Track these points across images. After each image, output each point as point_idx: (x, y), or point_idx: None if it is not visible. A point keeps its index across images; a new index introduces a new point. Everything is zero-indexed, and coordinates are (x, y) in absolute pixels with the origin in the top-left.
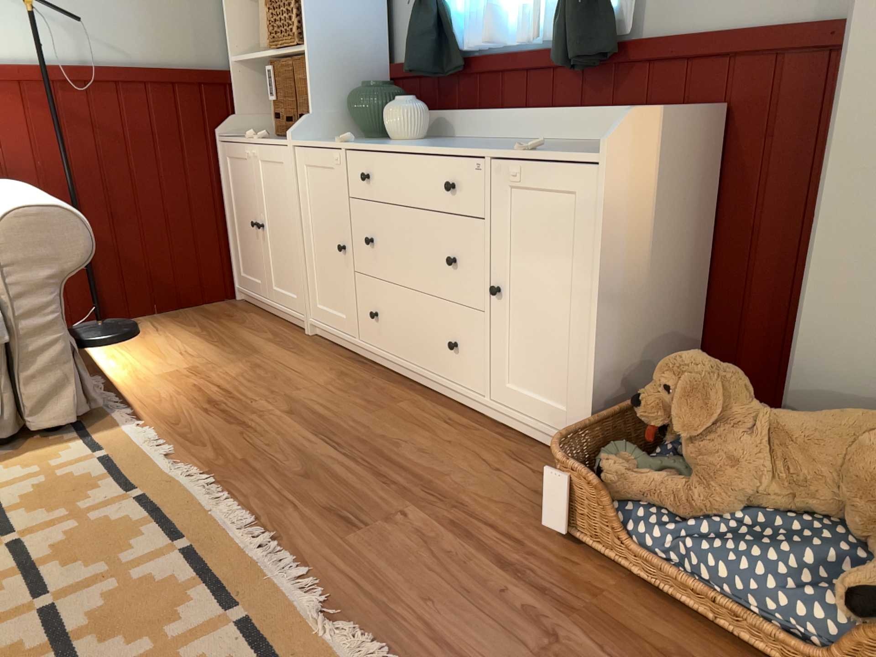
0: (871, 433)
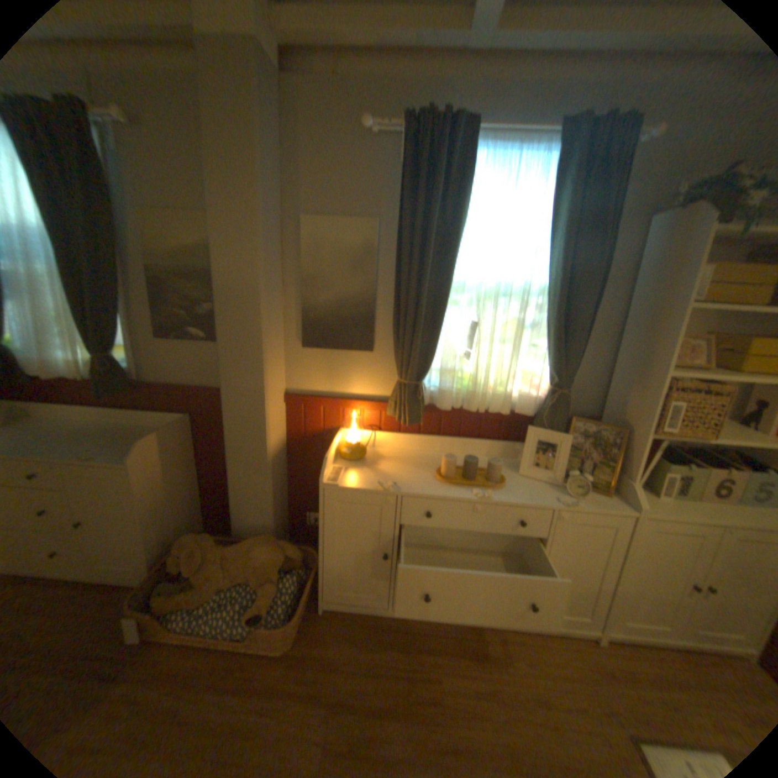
0: (253, 551)
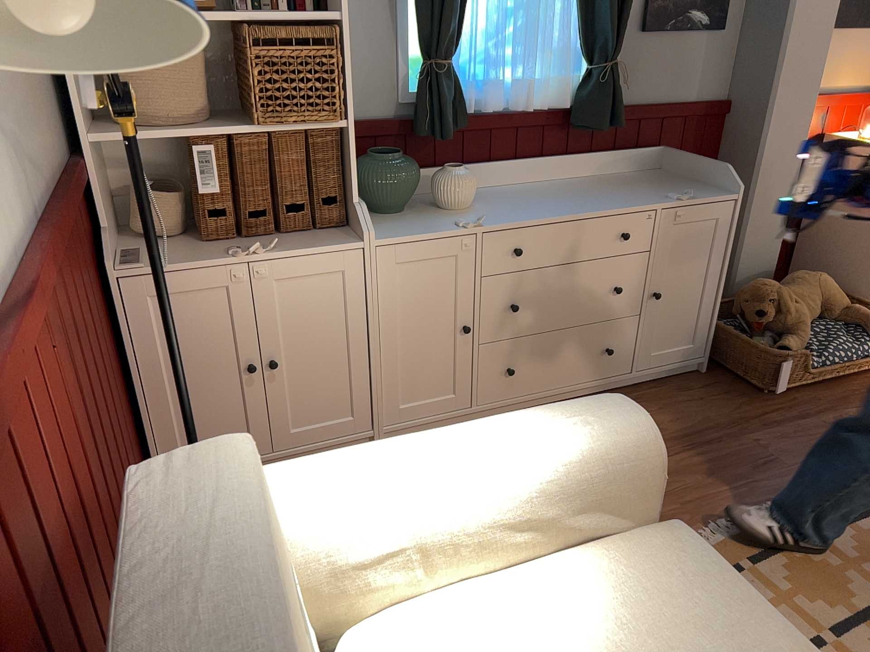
0: (819, 280)
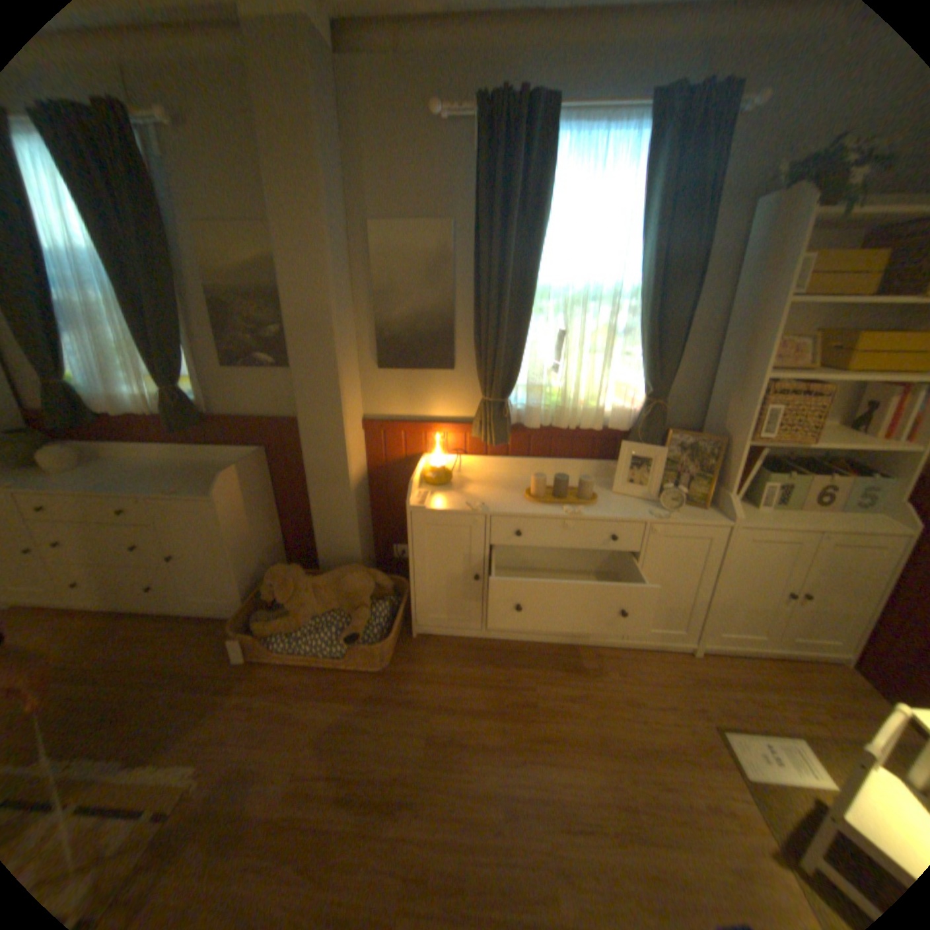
0: (343, 579)
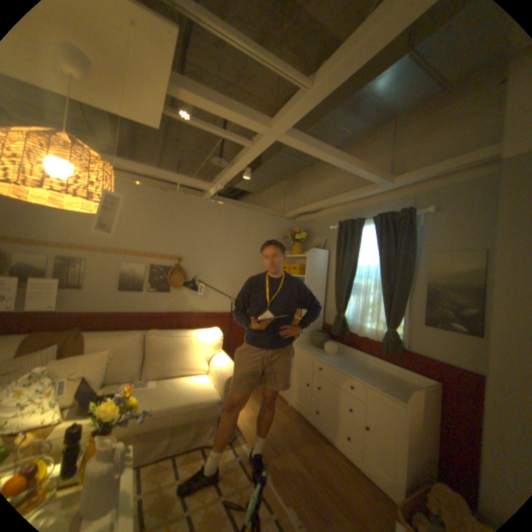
0: None
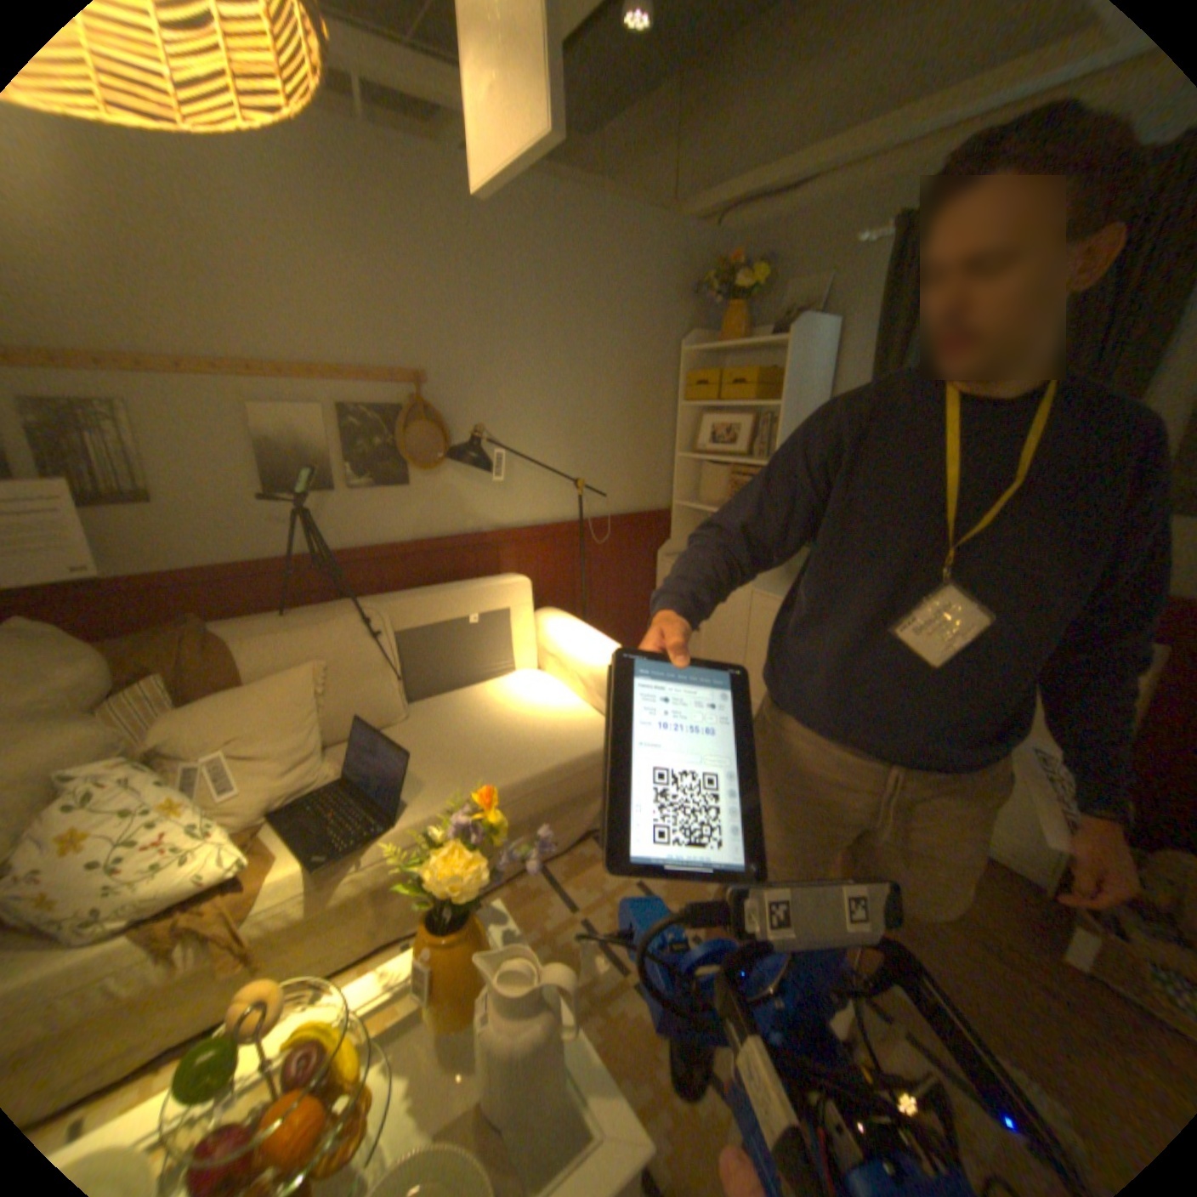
0: None
